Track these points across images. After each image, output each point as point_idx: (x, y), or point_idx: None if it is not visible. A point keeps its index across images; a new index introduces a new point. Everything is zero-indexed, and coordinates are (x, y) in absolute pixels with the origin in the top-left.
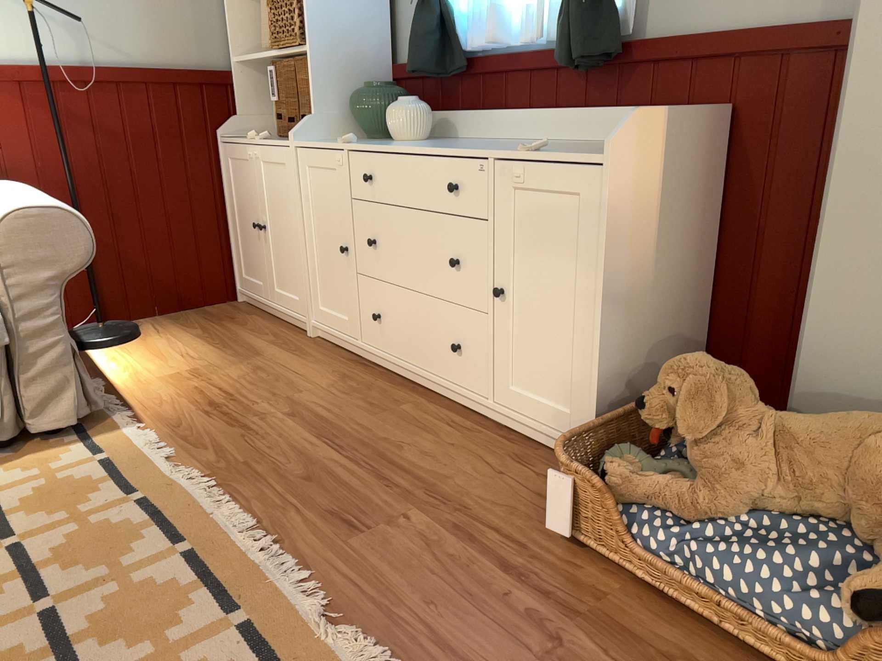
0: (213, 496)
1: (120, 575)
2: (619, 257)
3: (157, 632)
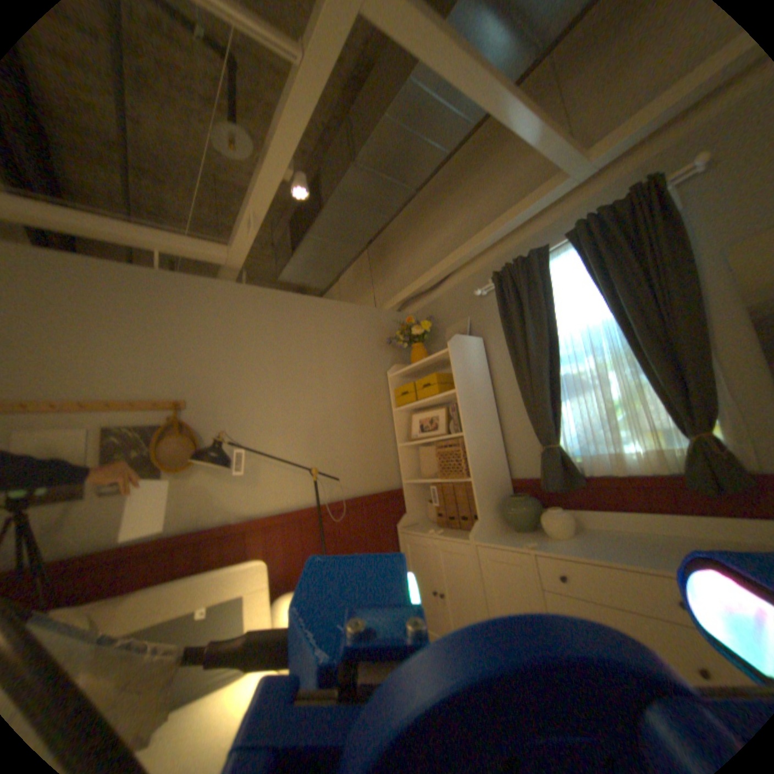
0: None
1: None
2: None
3: None
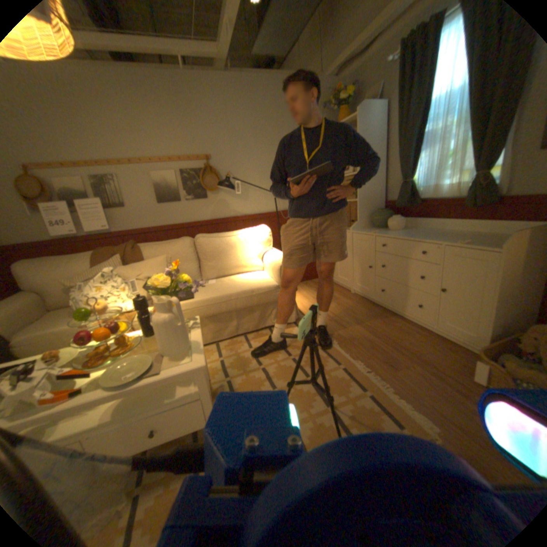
0: (344, 350)
1: (327, 373)
2: (506, 284)
3: (346, 394)
